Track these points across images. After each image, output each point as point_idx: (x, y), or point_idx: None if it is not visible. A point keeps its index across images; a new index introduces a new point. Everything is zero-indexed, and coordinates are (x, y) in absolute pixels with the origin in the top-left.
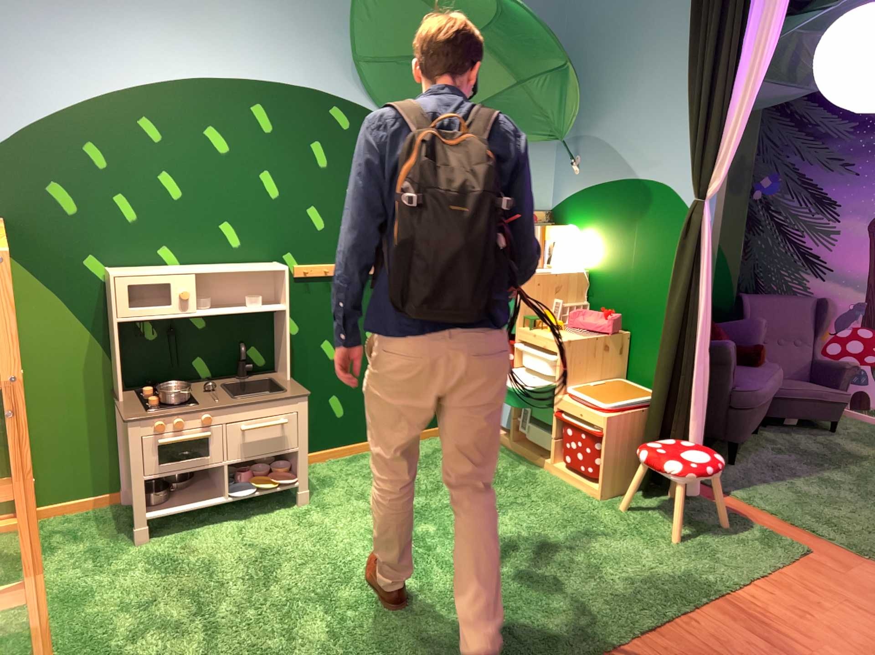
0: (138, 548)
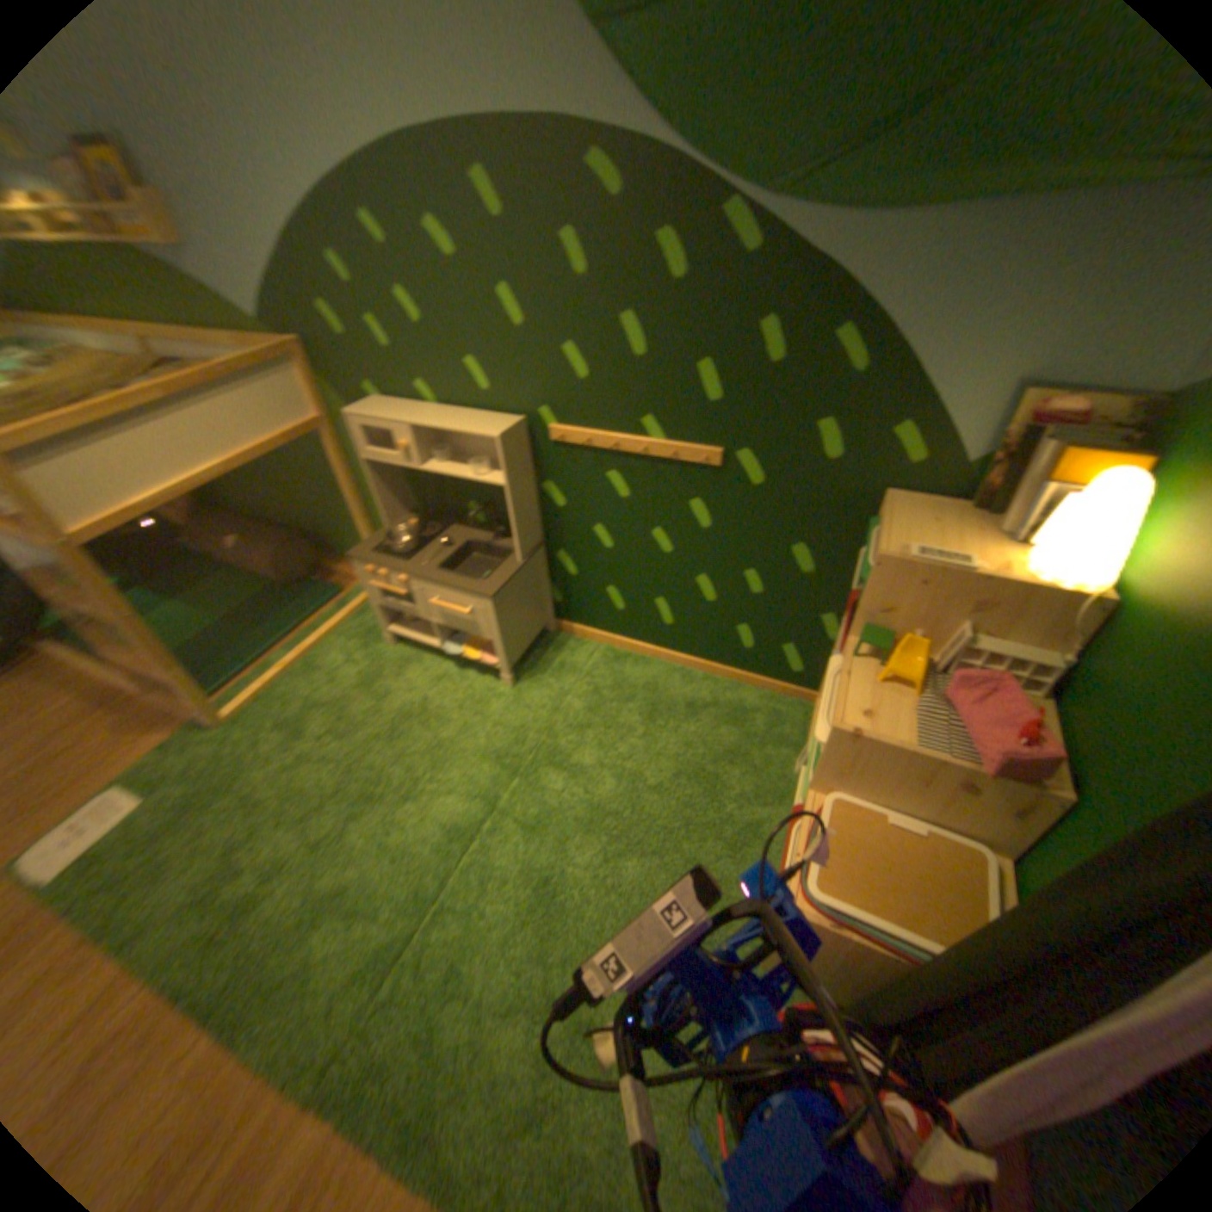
0: (379, 650)
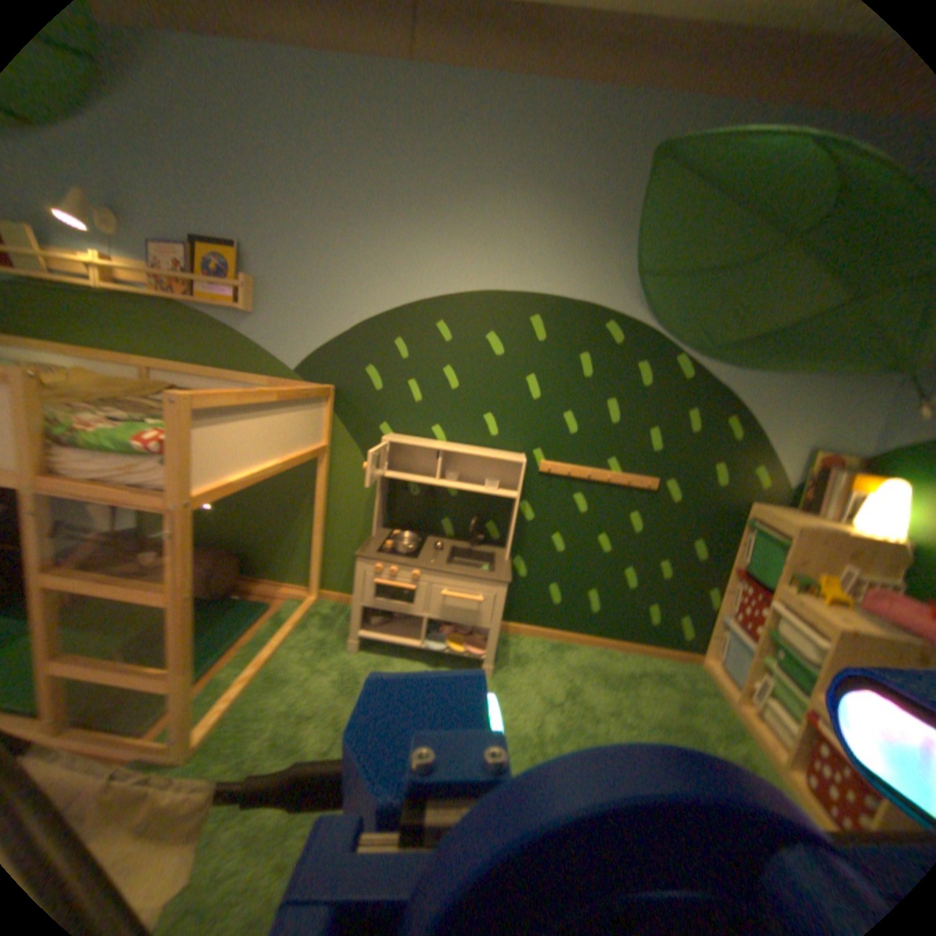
0: (339, 656)
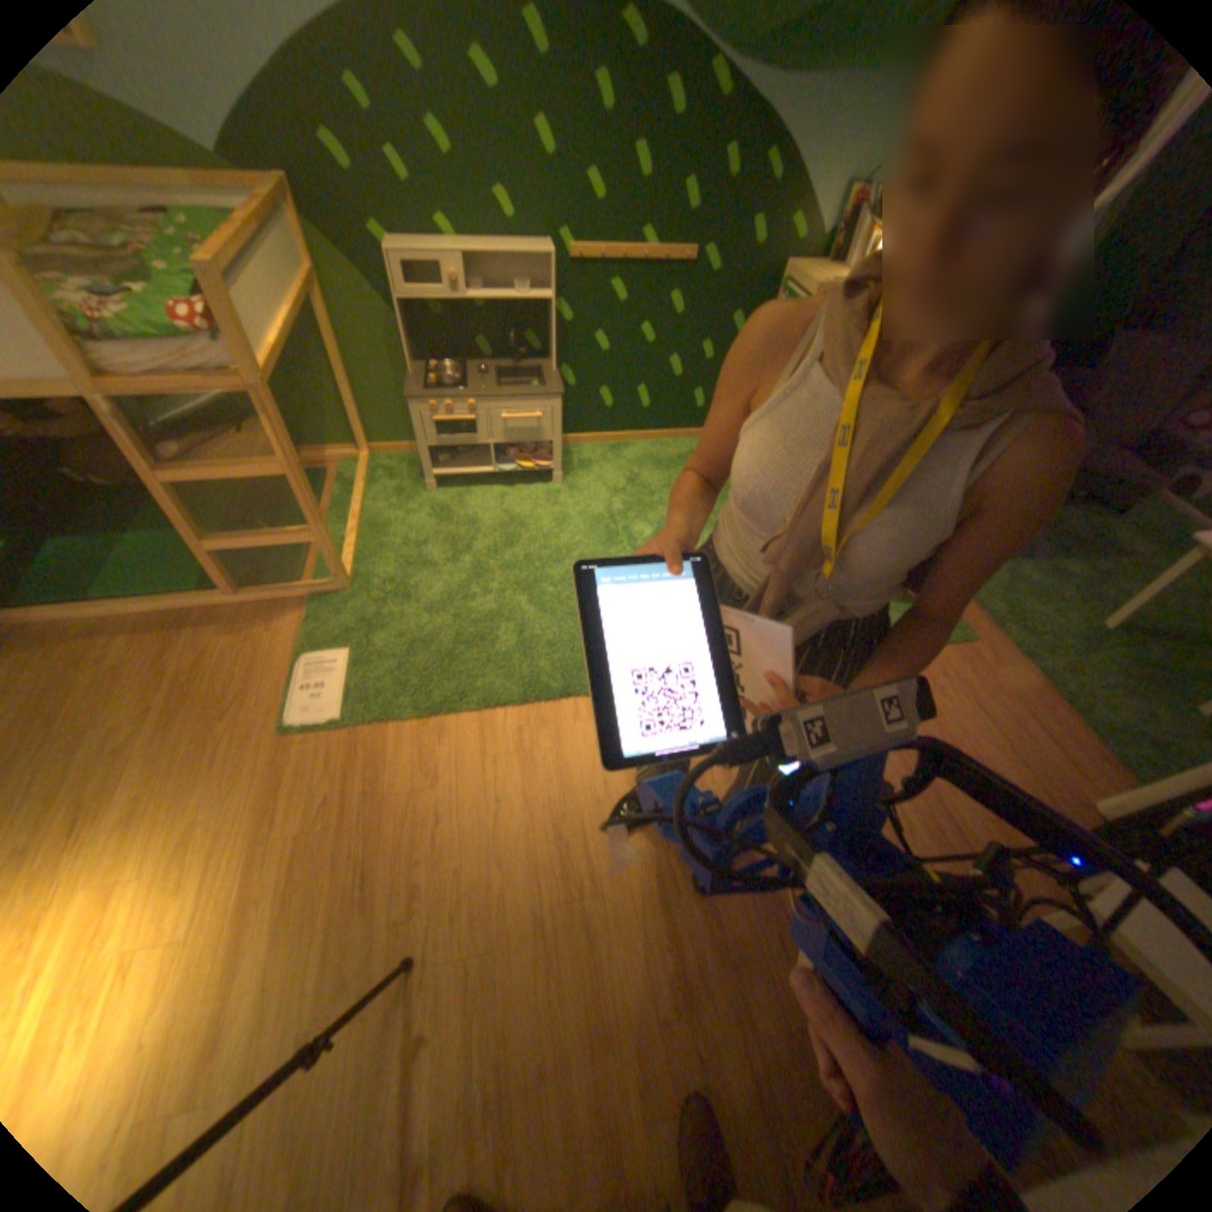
0: (422, 499)
